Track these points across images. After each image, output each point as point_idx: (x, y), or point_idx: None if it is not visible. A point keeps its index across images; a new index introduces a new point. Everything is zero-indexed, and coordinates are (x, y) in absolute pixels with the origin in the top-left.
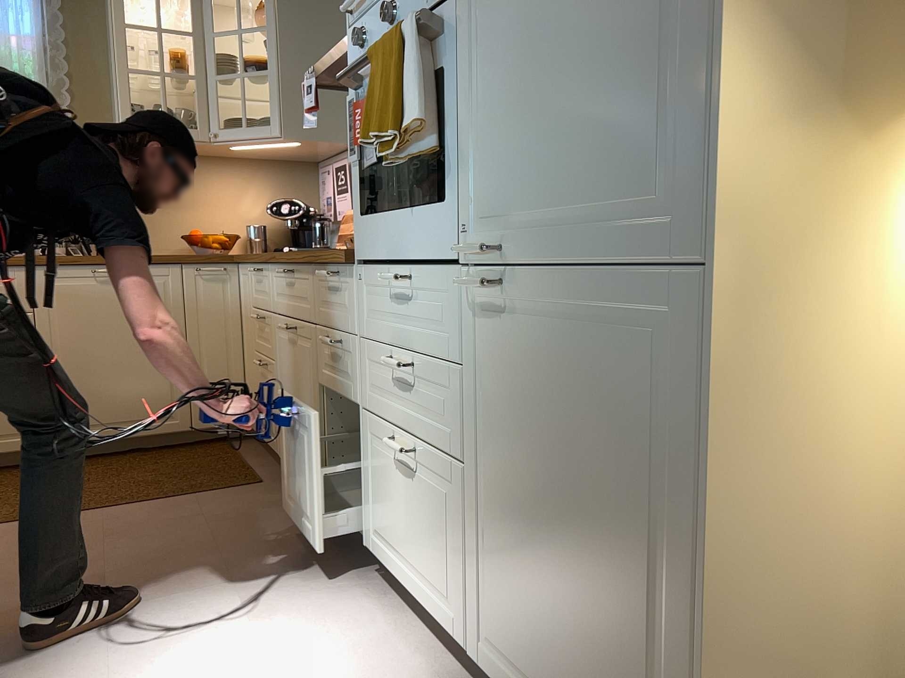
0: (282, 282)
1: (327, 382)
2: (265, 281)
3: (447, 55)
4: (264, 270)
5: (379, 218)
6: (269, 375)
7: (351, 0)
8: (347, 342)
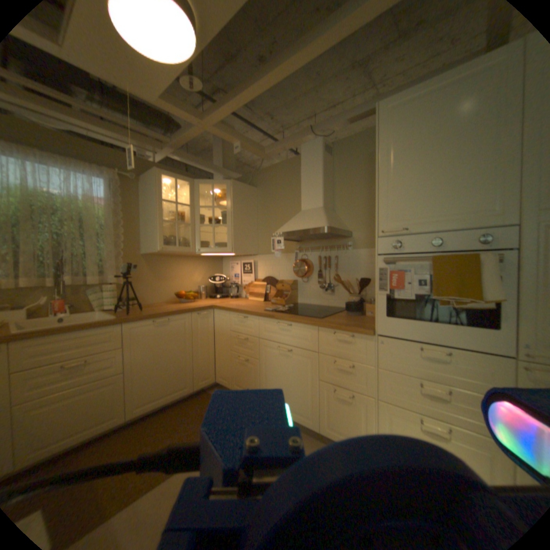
0: (274, 327)
1: (331, 381)
2: (250, 323)
3: (507, 273)
4: (250, 318)
5: (410, 322)
6: (249, 365)
7: (395, 230)
8: (360, 367)
